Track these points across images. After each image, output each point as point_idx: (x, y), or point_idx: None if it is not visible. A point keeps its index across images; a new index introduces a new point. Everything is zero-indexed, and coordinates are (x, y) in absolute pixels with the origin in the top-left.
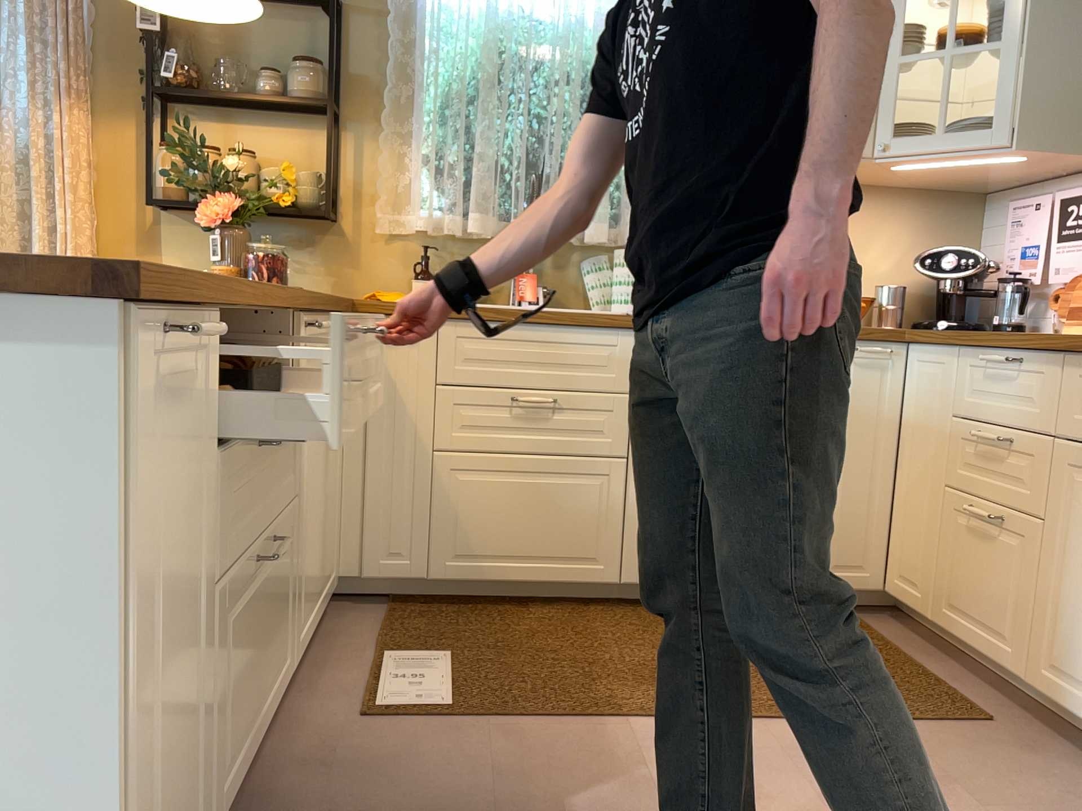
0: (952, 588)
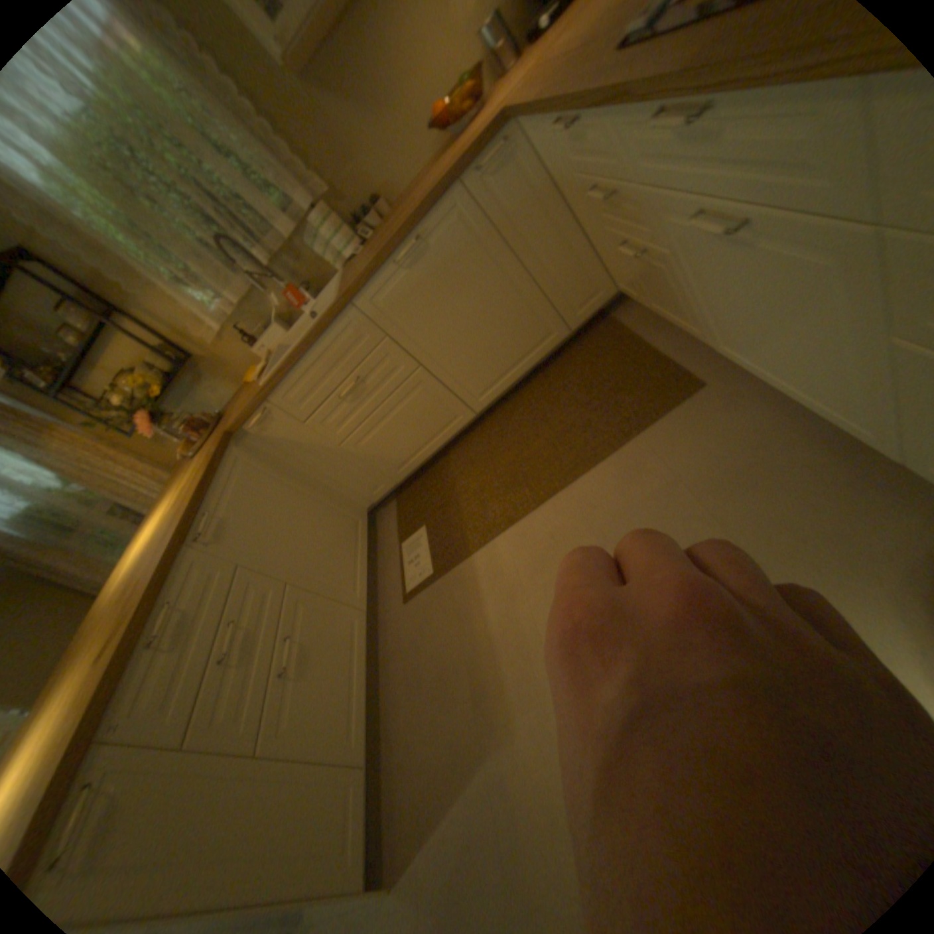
0: (647, 290)
